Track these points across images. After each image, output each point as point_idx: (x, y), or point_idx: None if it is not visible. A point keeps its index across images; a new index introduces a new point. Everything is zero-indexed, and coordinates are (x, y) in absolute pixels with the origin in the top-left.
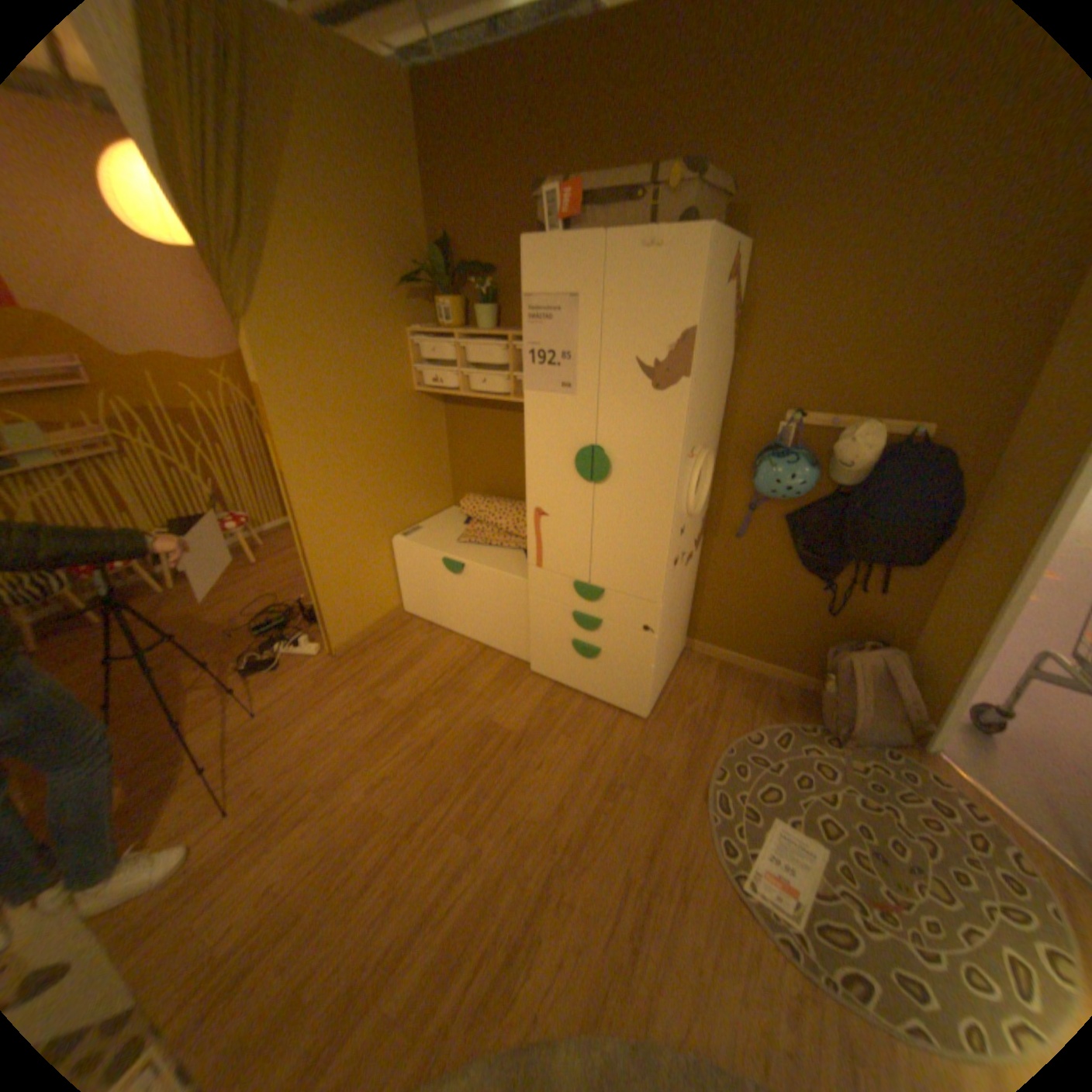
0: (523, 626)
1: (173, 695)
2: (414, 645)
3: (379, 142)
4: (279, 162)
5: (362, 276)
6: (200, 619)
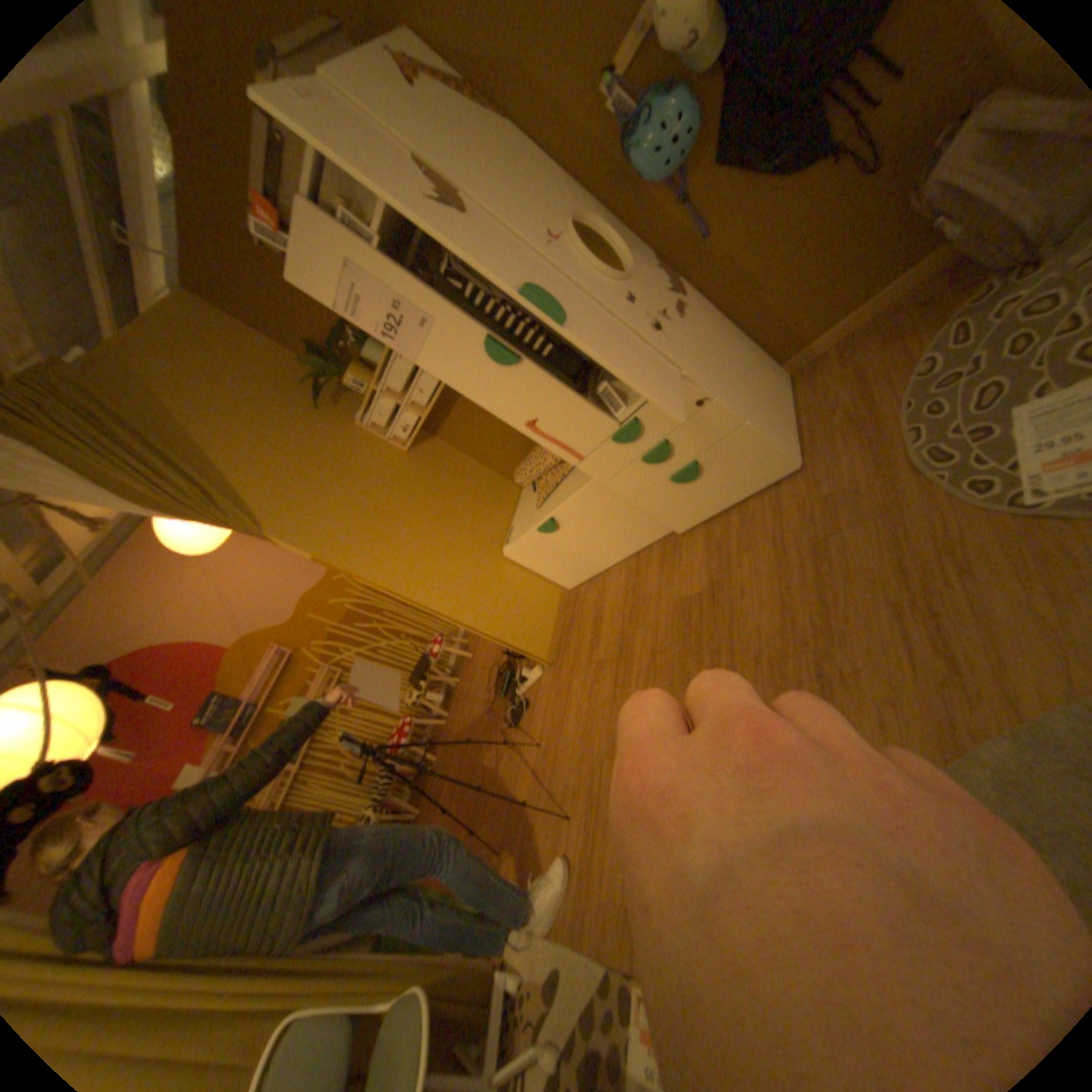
0: (636, 508)
1: (492, 771)
2: (592, 602)
3: (212, 342)
4: (181, 425)
5: (294, 425)
6: (472, 715)
